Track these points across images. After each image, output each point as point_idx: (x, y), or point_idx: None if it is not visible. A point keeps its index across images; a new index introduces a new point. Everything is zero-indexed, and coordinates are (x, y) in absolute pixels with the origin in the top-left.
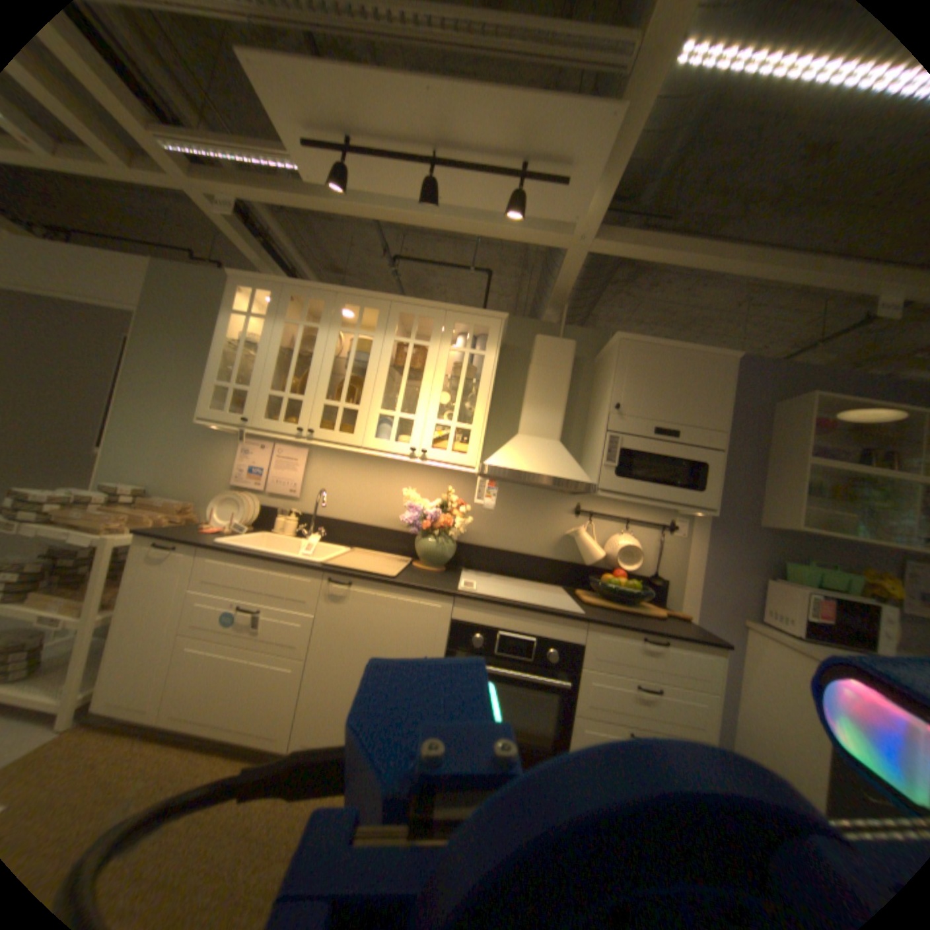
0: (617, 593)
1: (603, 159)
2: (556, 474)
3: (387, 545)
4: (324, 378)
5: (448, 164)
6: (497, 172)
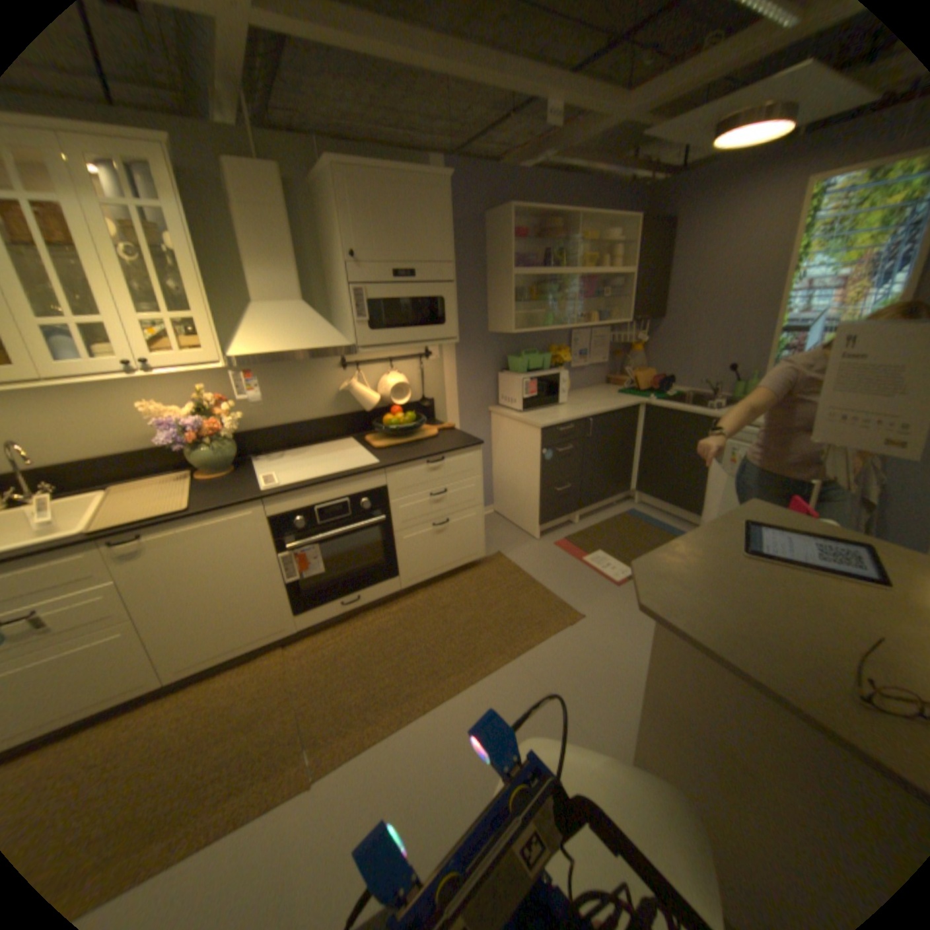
0: (399, 430)
1: None
2: (314, 346)
3: (151, 468)
4: None
5: None
6: None
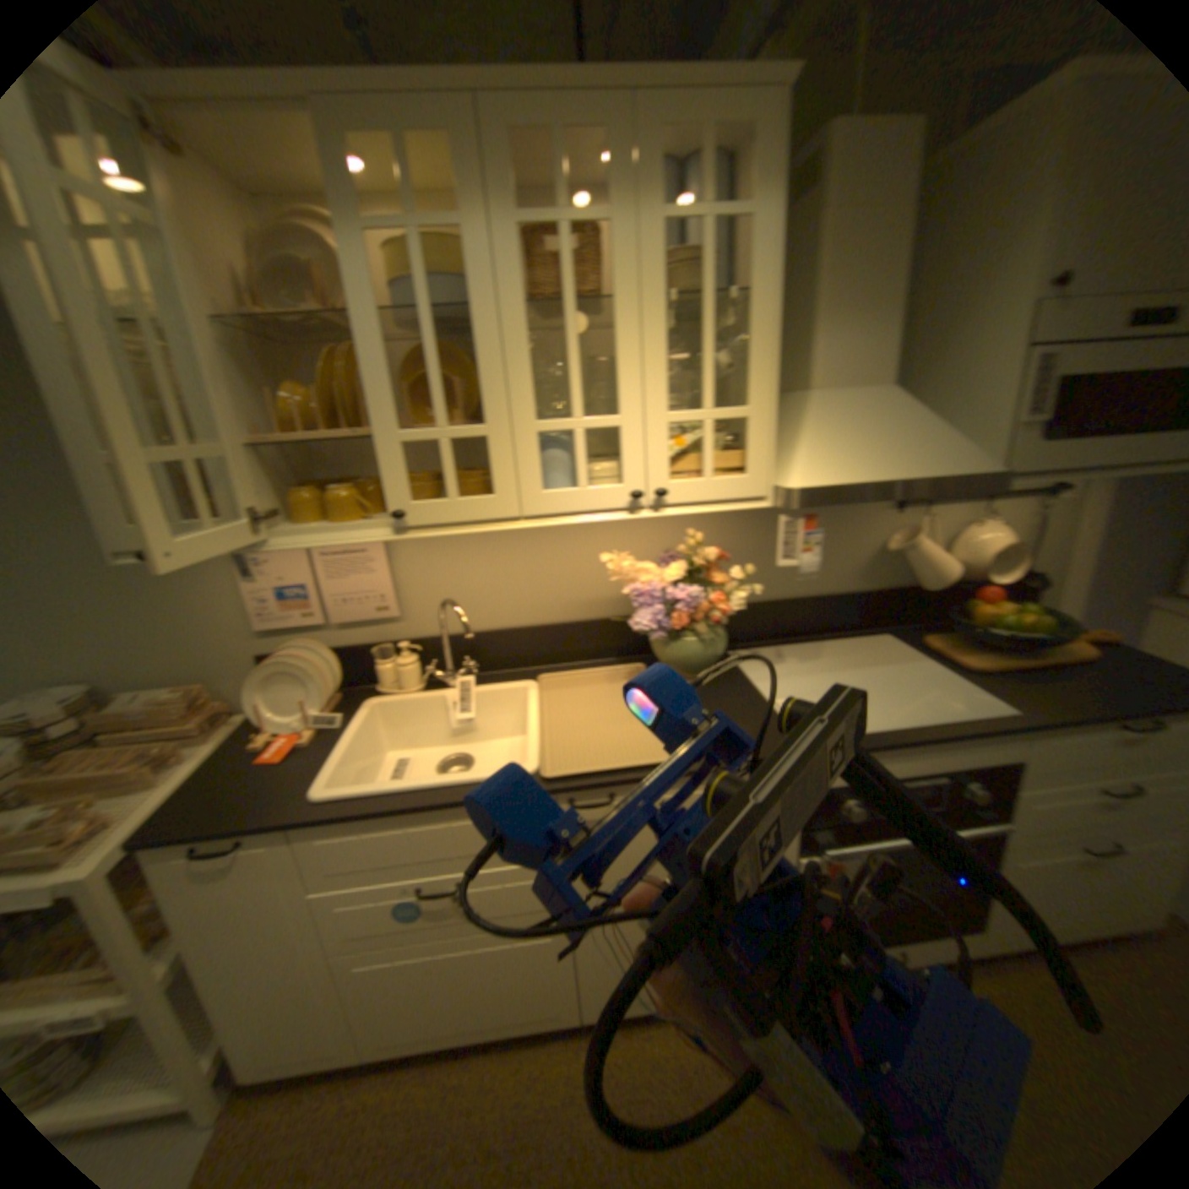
0: (1018, 637)
1: None
2: (937, 470)
3: (590, 649)
4: (380, 376)
5: None
6: None
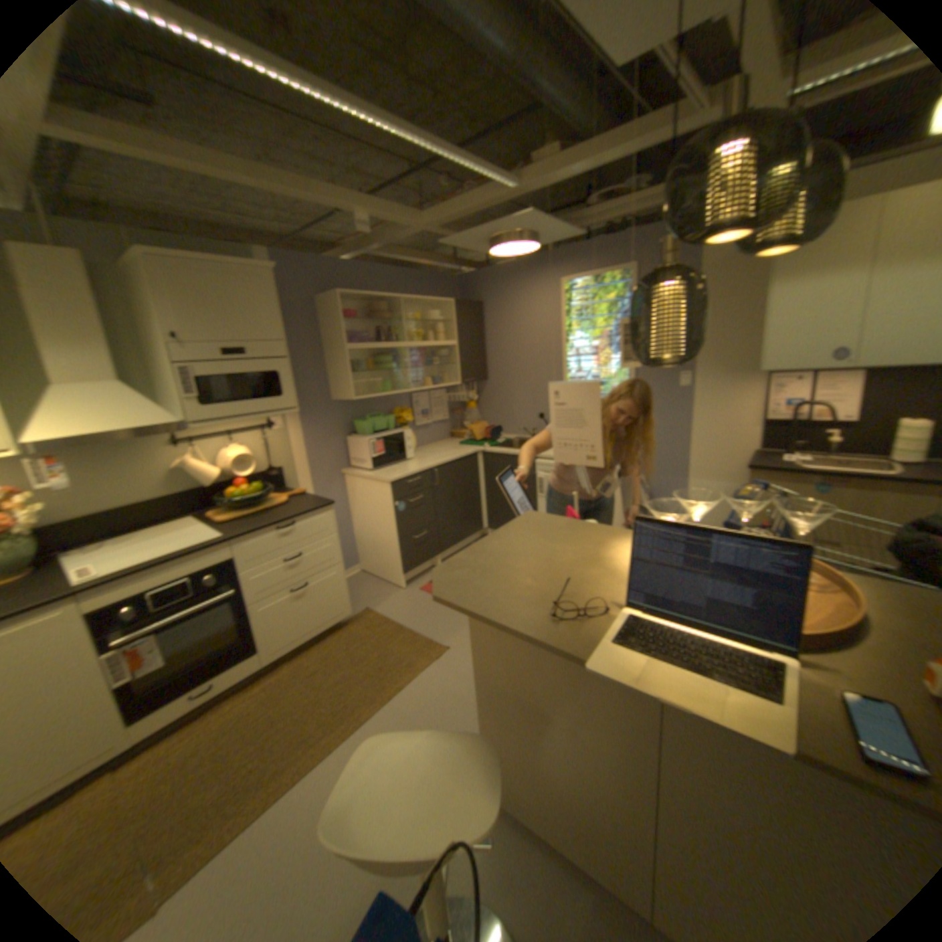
0: (241, 502)
1: None
2: (130, 426)
3: None
4: None
5: None
6: None
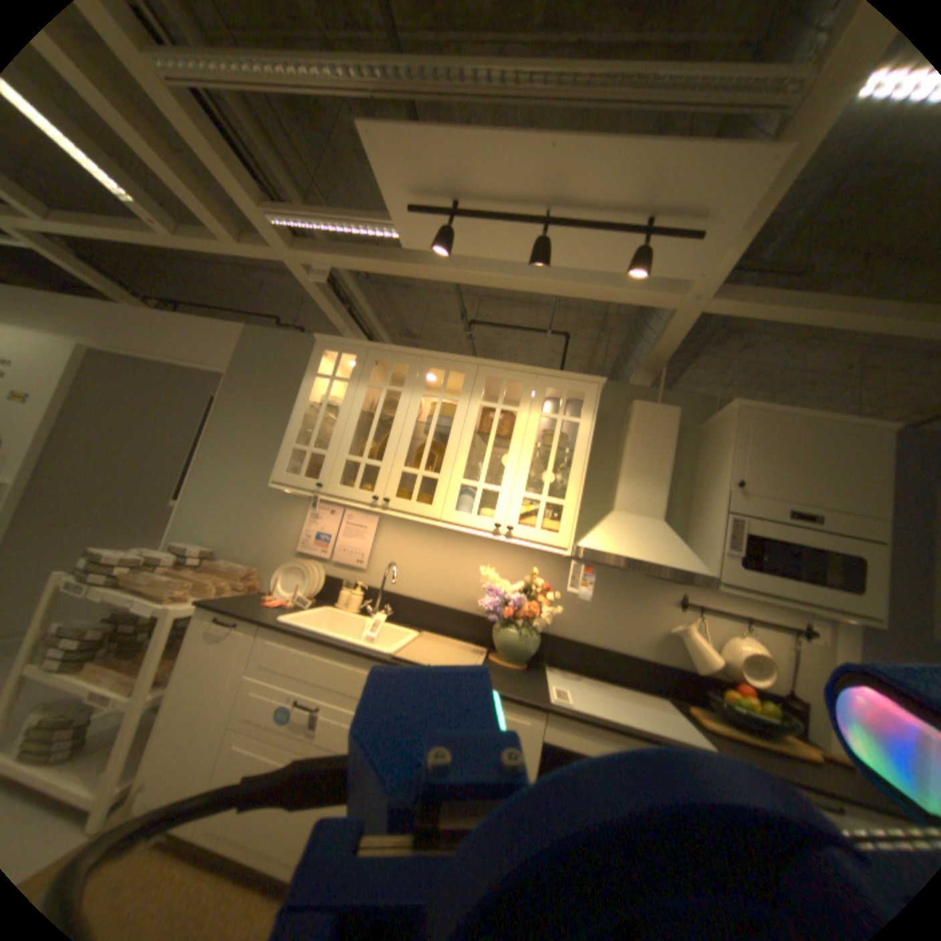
0: (750, 719)
1: (747, 210)
2: (667, 562)
3: (459, 630)
4: (404, 444)
5: (562, 223)
6: (618, 229)
